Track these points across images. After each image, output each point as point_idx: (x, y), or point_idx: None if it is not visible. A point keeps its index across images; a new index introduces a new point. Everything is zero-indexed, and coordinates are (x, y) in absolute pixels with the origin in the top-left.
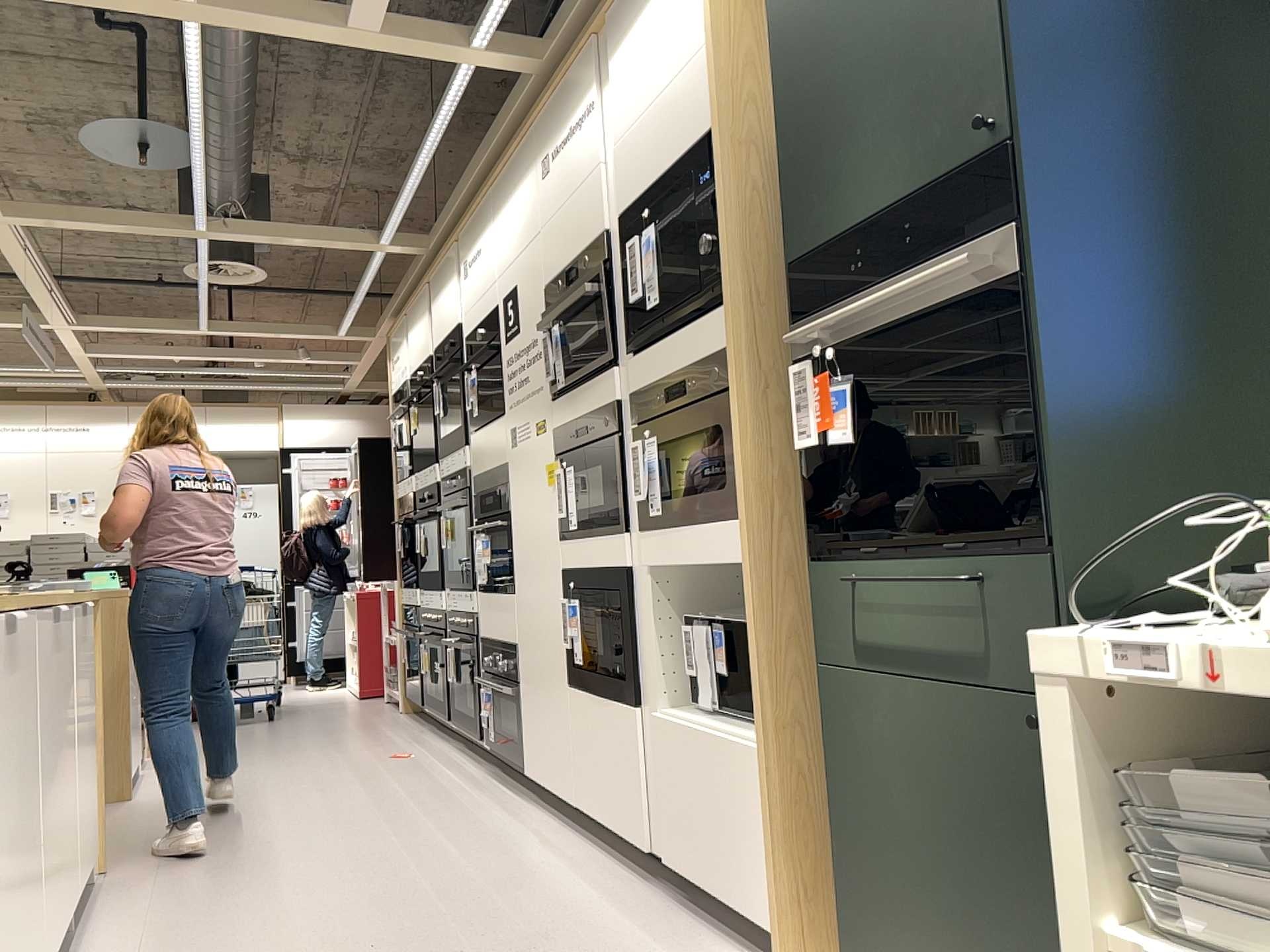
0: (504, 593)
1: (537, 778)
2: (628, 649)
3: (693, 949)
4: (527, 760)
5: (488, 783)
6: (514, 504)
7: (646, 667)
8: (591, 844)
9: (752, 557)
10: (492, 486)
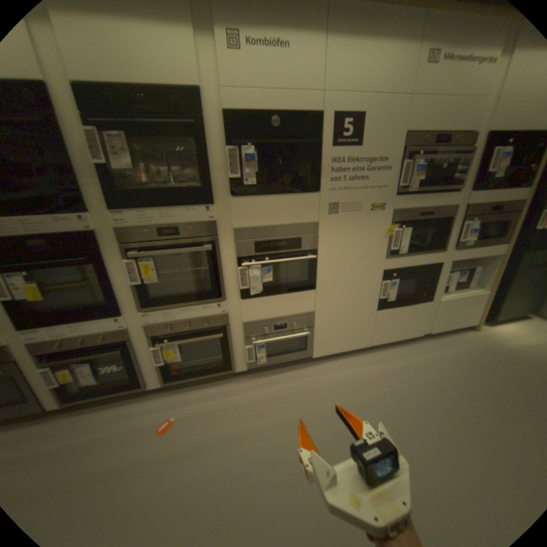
0: (297, 291)
1: (329, 353)
2: (432, 287)
3: (463, 341)
4: (315, 352)
5: (274, 379)
6: (325, 245)
7: (437, 289)
8: (379, 352)
9: (507, 253)
10: (284, 235)
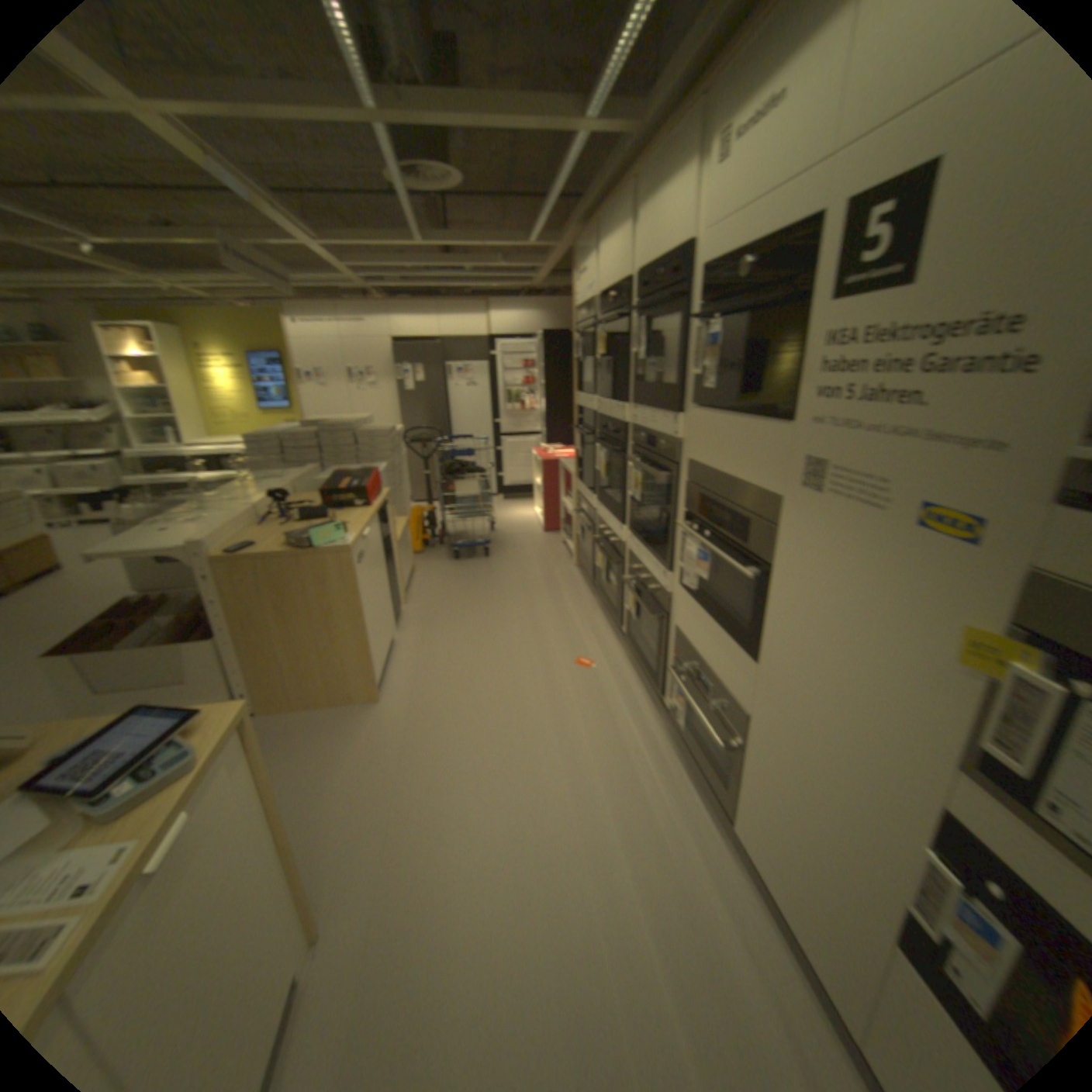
0: (732, 638)
1: (759, 869)
2: None
3: None
4: (739, 824)
5: (675, 771)
6: (786, 567)
7: None
8: None
9: None
10: (731, 501)
